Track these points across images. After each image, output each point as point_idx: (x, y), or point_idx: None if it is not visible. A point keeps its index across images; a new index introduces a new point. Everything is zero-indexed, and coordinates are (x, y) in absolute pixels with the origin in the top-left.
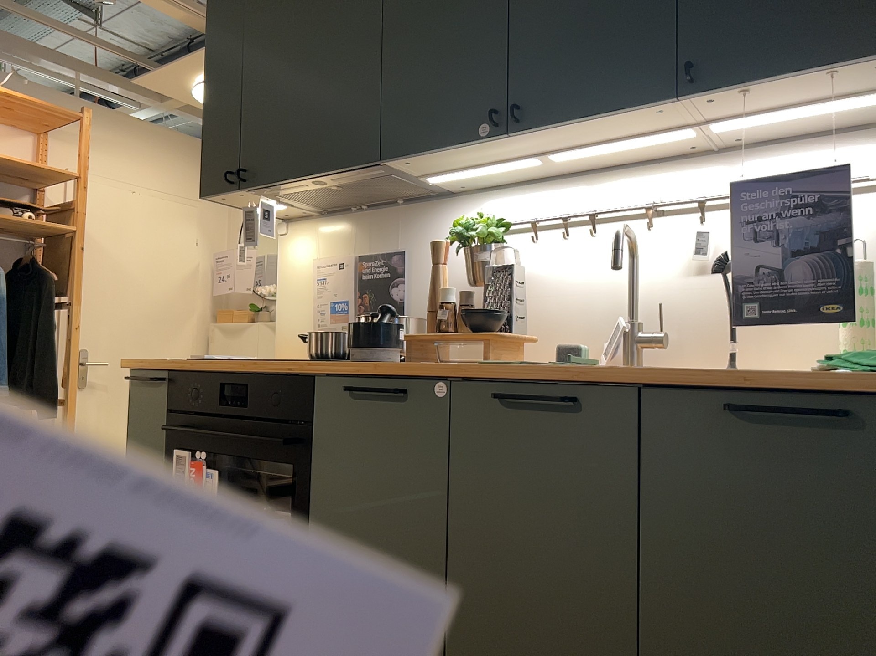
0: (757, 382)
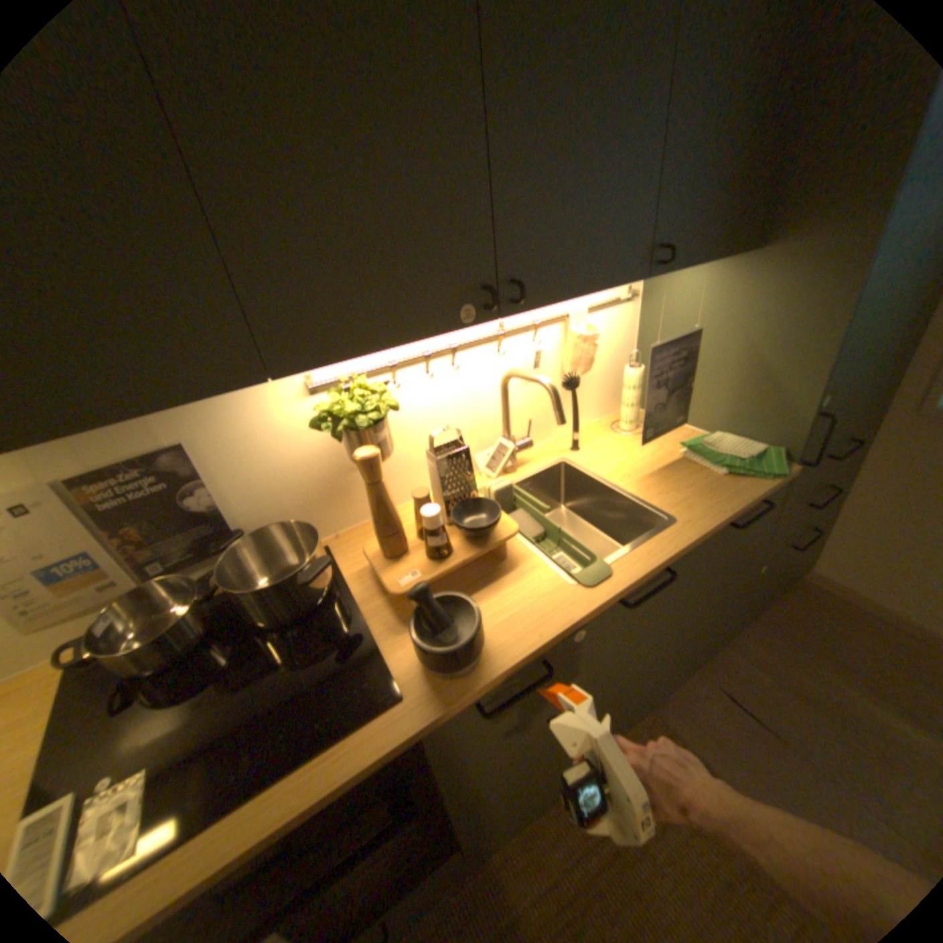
0: (747, 508)
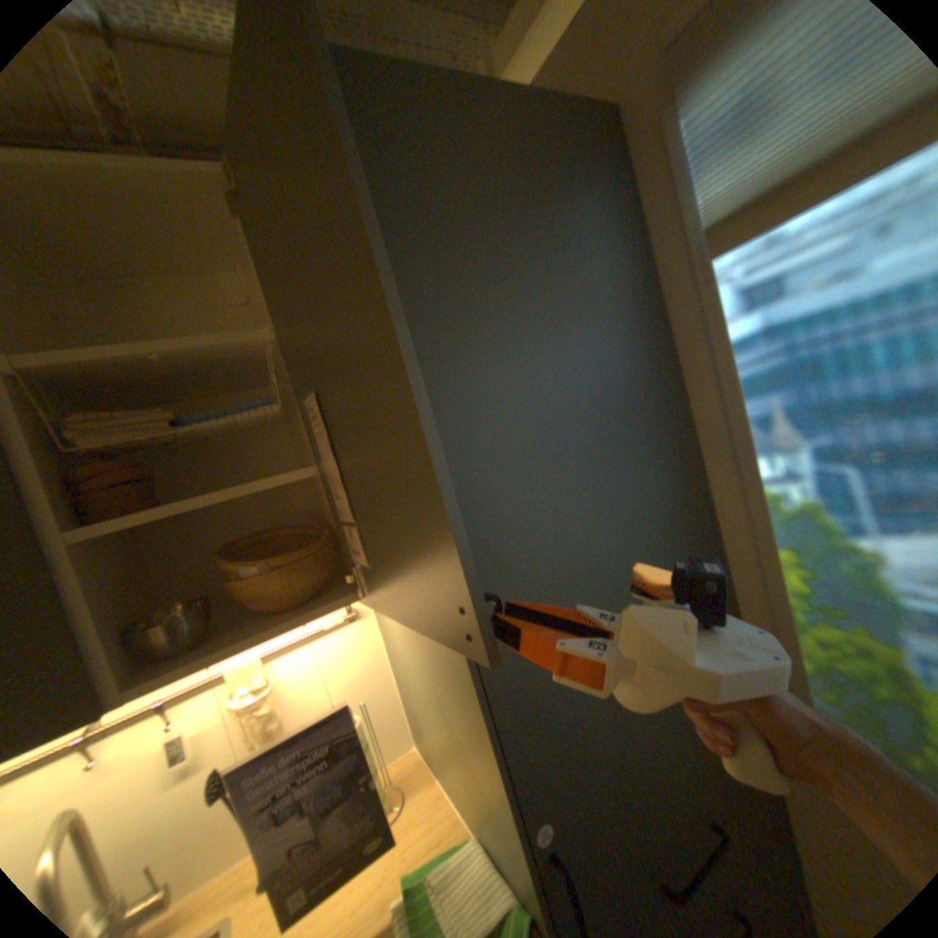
0: None
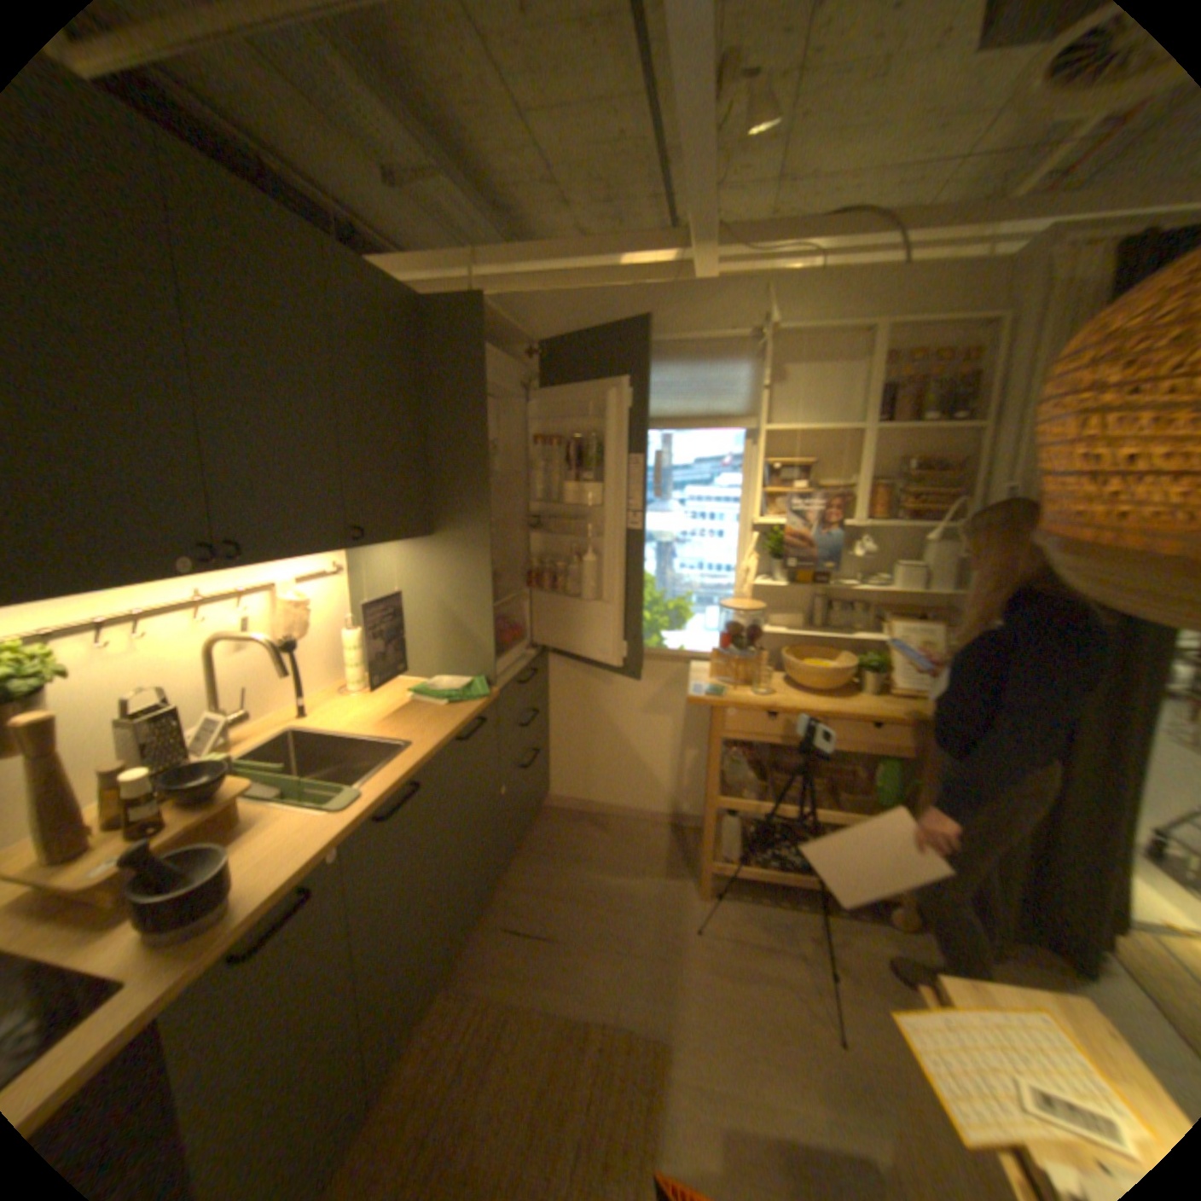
0: (466, 724)
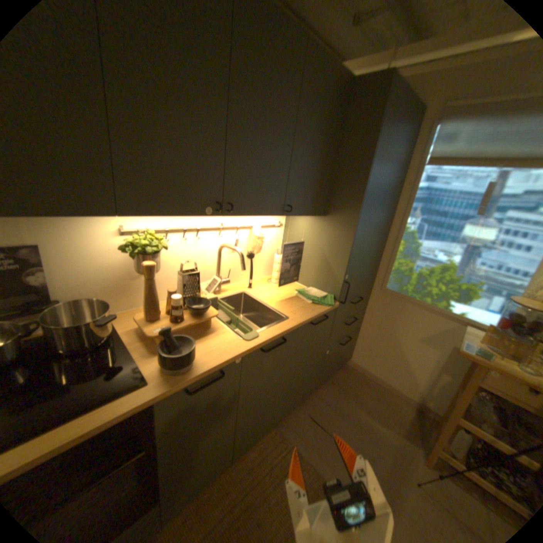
0: (317, 316)
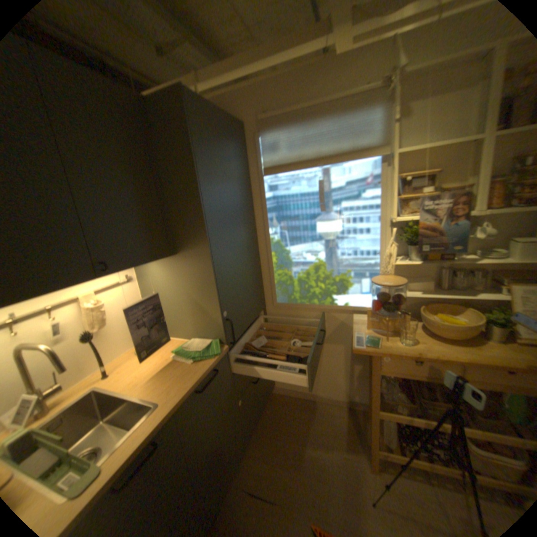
0: (201, 379)
